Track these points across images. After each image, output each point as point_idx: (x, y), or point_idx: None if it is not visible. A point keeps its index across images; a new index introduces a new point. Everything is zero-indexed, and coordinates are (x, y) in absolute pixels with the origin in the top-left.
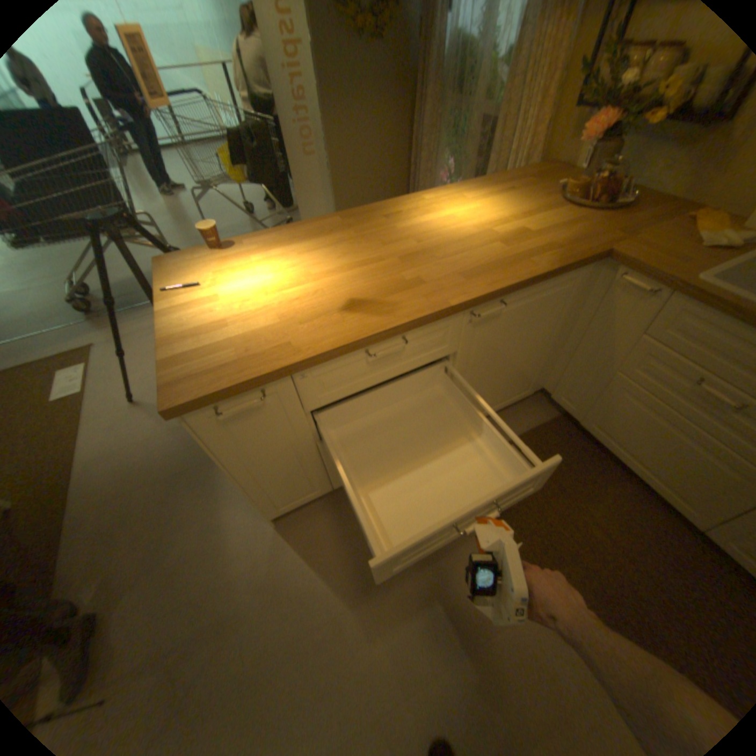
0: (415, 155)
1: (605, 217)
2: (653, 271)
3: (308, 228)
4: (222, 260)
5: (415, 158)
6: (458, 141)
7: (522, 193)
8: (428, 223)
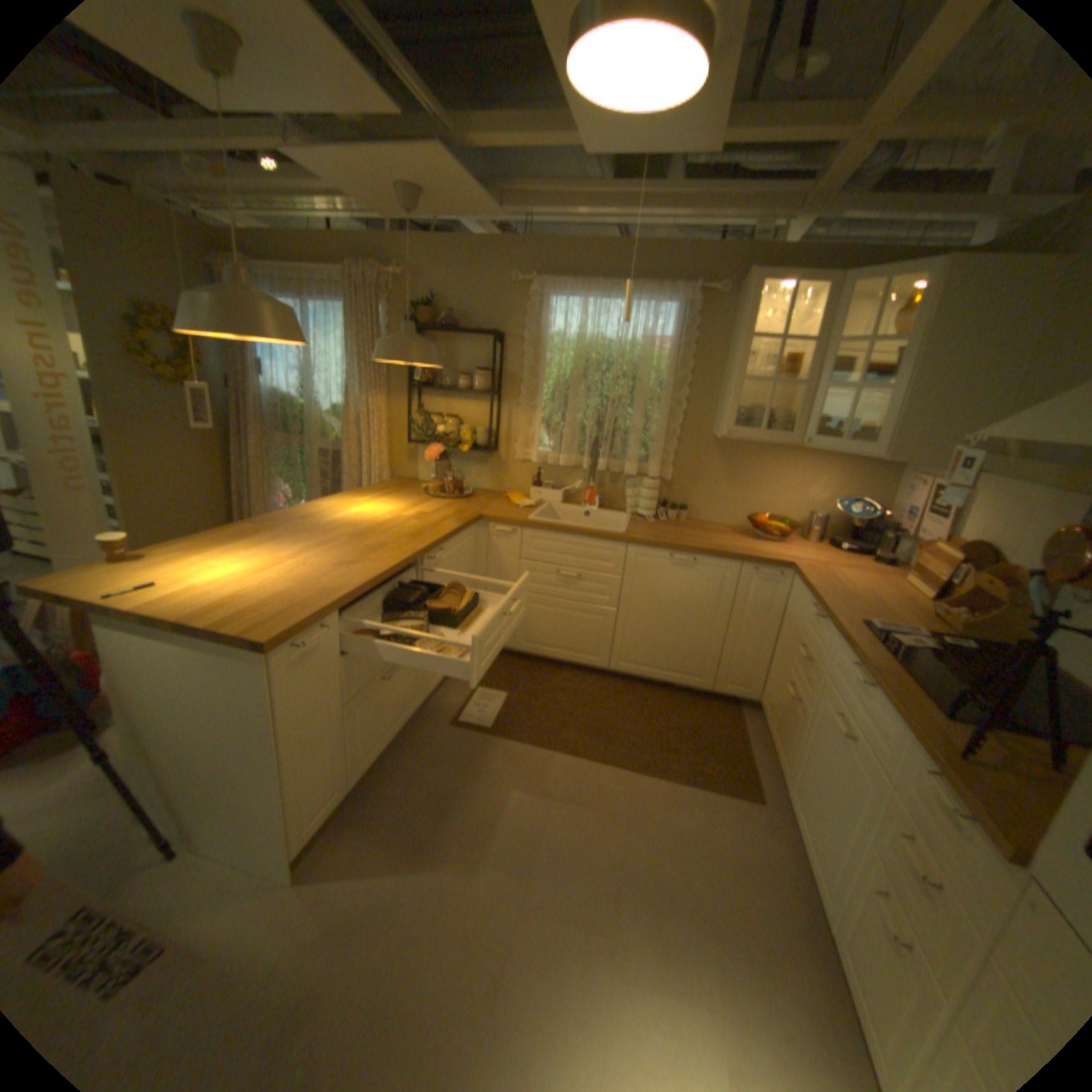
0: (237, 485)
1: (463, 503)
2: (507, 521)
3: (226, 534)
4: (151, 568)
5: (238, 488)
6: (293, 471)
7: (399, 497)
8: (346, 518)
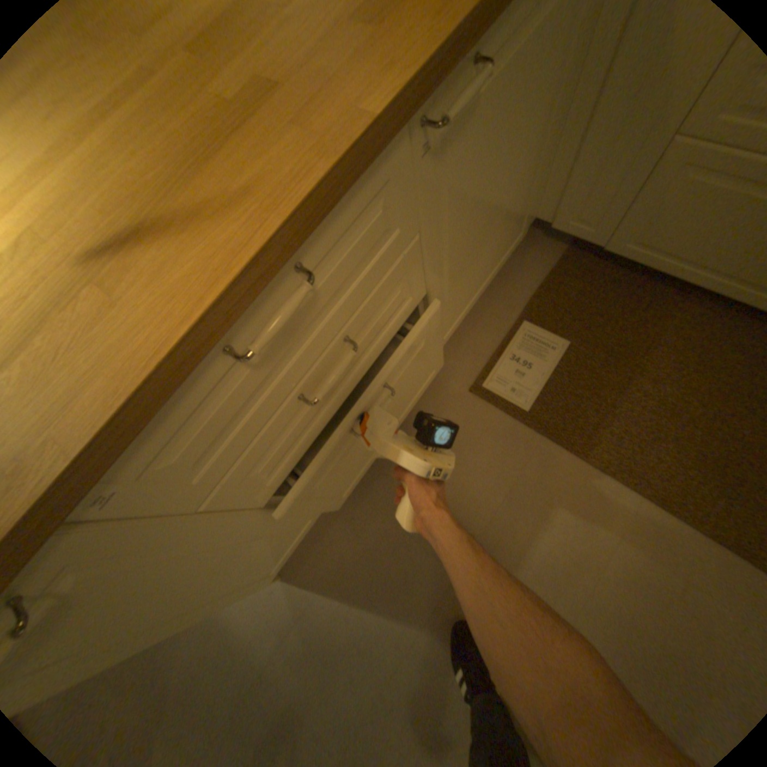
0: None
1: None
2: None
3: None
4: None
5: None
6: None
7: None
8: None
